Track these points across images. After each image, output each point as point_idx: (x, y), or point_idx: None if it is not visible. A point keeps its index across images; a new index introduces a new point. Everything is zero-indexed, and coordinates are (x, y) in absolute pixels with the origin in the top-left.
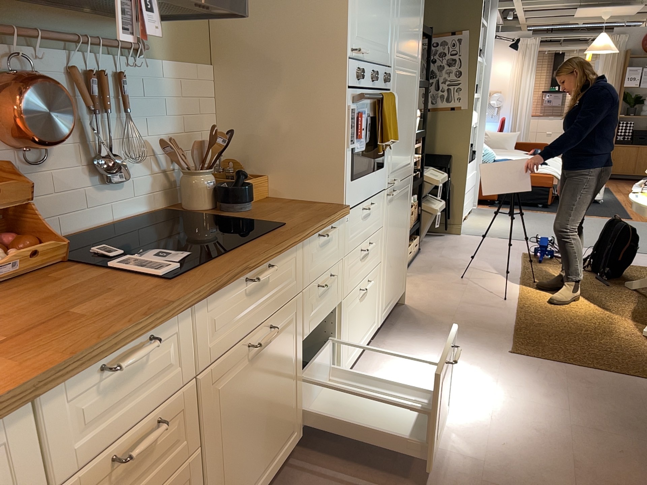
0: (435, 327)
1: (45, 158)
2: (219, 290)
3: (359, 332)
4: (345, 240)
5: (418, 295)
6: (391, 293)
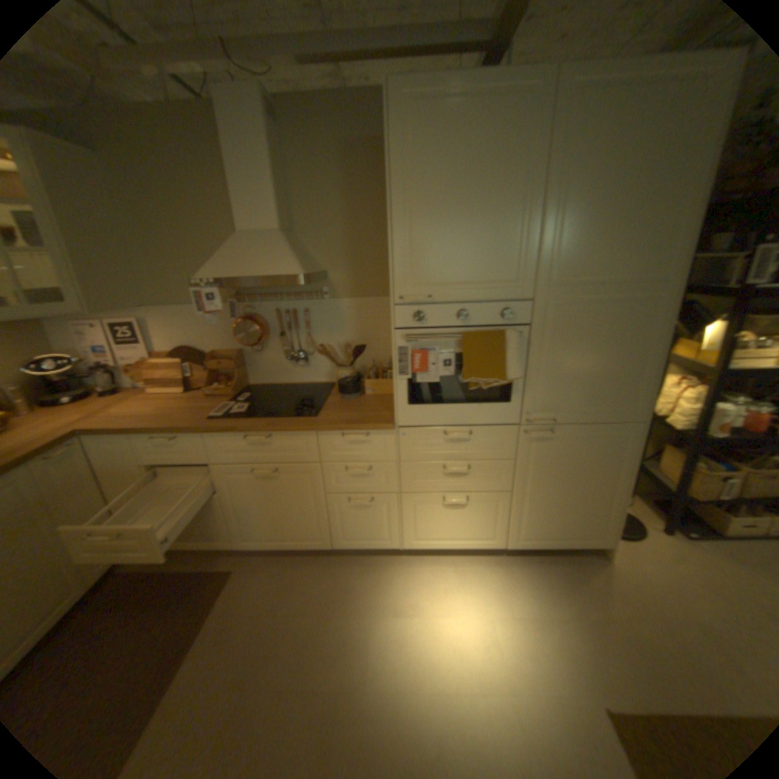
0: (588, 606)
1: (265, 349)
2: (218, 433)
3: (447, 532)
4: (400, 448)
5: (654, 570)
6: (549, 532)
